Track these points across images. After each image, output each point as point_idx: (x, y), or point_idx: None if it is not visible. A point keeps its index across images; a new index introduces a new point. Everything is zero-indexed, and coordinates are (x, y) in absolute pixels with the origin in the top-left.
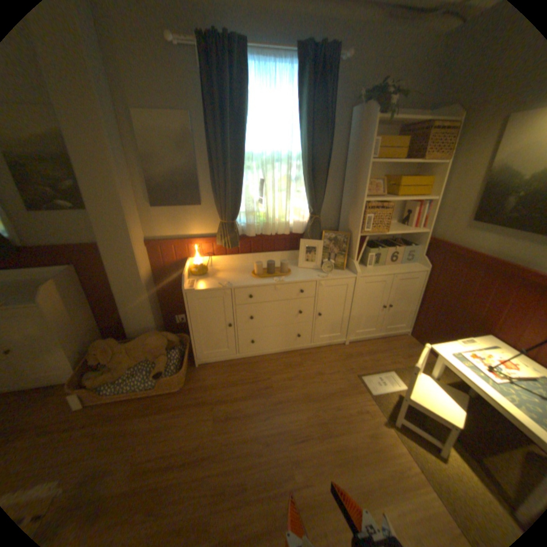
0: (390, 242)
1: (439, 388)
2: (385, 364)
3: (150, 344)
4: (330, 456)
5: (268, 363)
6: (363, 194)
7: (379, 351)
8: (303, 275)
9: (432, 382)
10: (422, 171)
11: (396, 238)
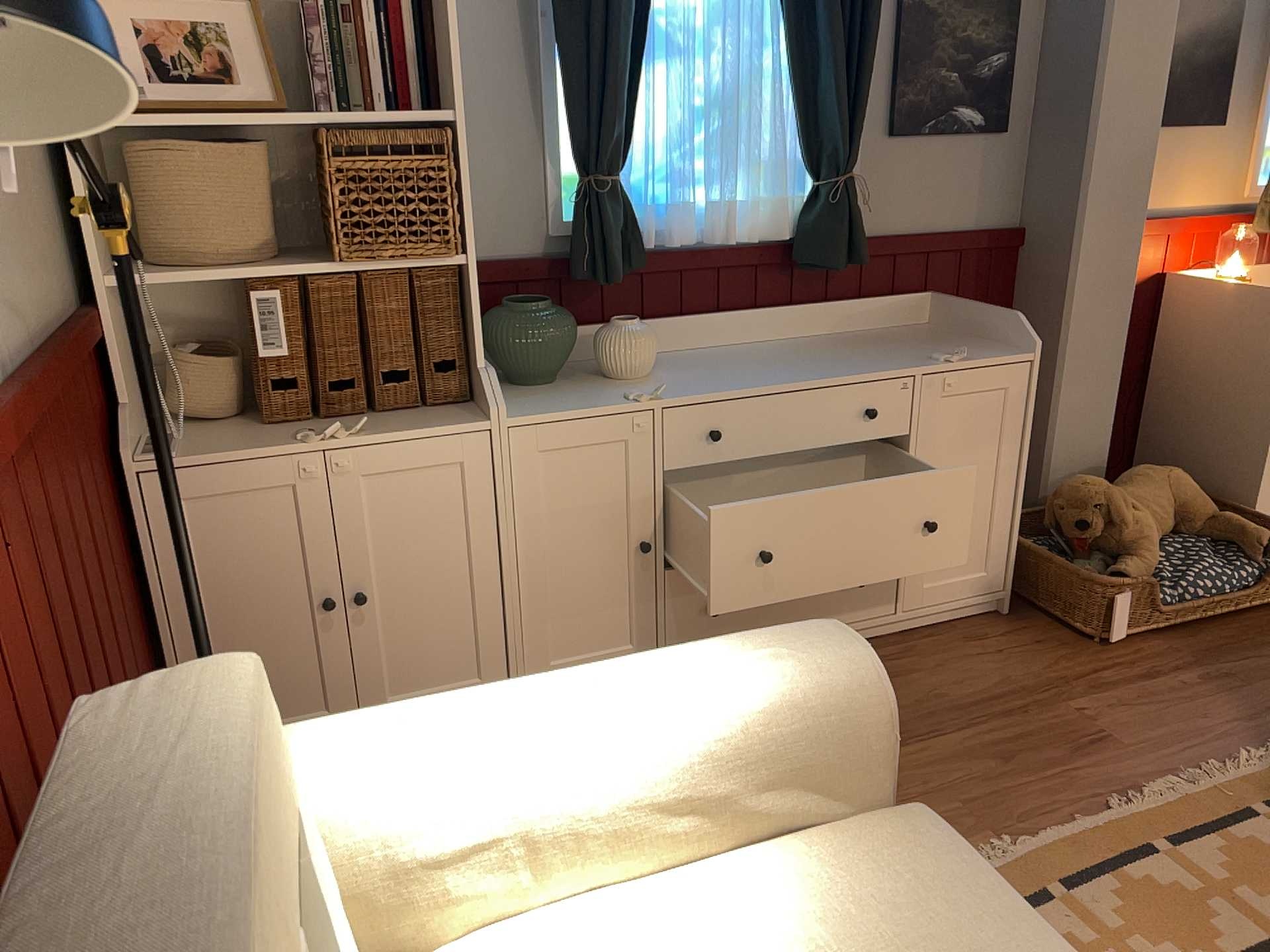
0: None
1: None
2: None
3: (1184, 486)
4: None
5: None
6: None
7: None
8: None
9: None
10: None
11: None
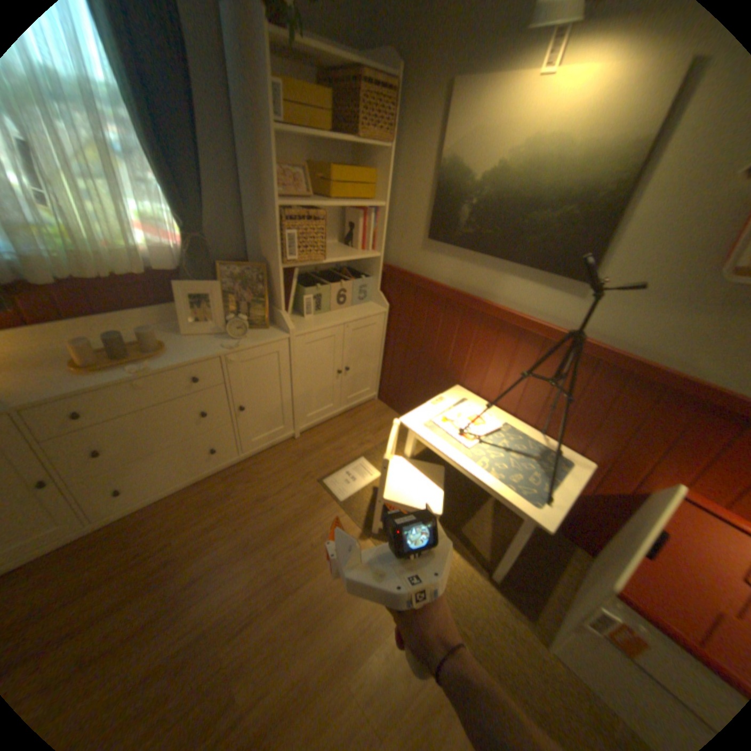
0: (333, 275)
1: (413, 469)
2: (350, 449)
3: None
4: (289, 626)
5: (162, 516)
6: (272, 192)
7: (341, 433)
8: (193, 349)
9: (405, 463)
10: (359, 160)
11: (341, 268)
